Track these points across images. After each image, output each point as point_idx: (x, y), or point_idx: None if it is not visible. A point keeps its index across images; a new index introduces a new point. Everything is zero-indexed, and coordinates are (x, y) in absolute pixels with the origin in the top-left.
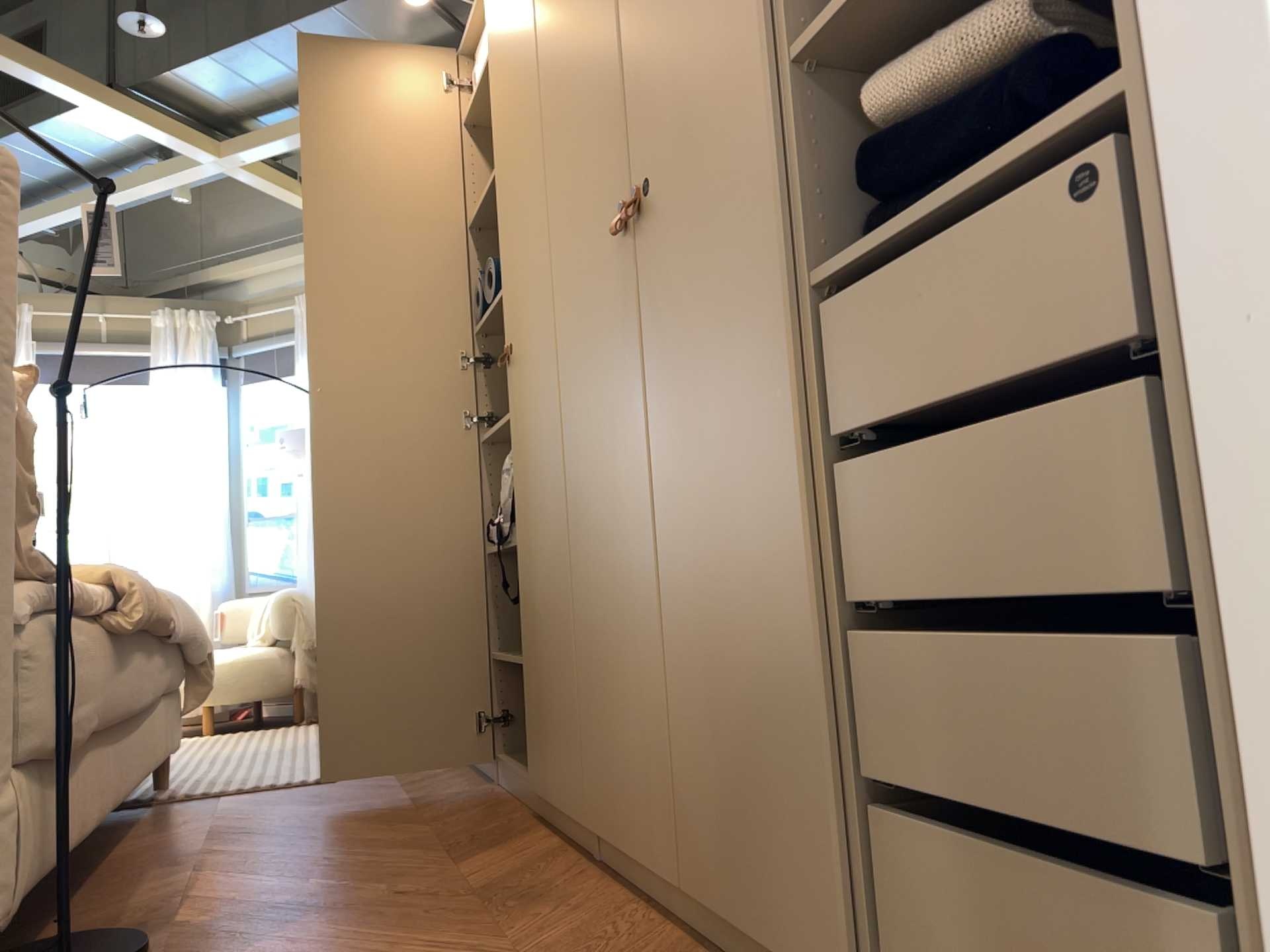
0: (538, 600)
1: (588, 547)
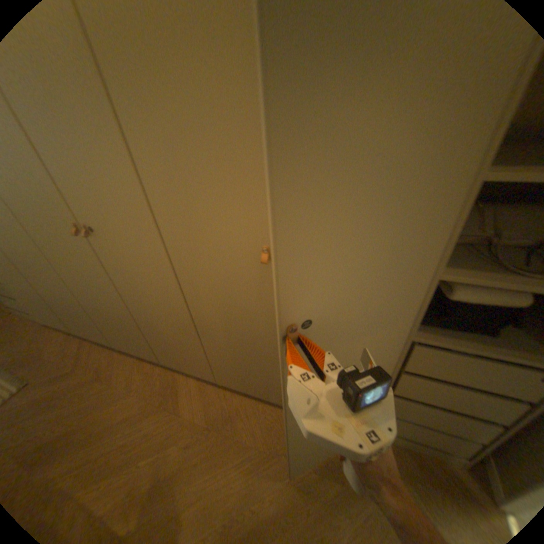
0: (156, 330)
1: (214, 337)
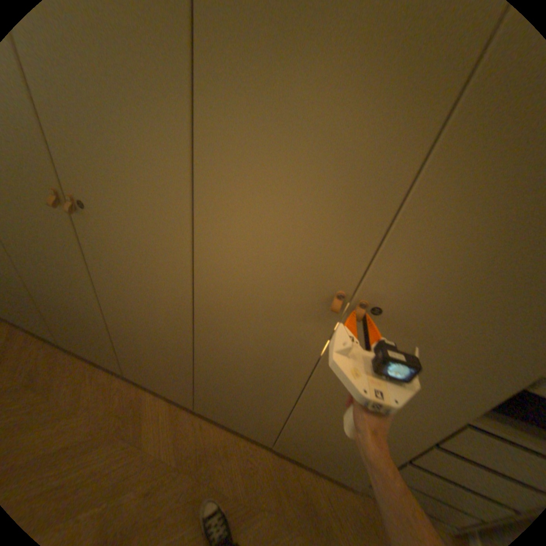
0: (134, 343)
1: (216, 368)
